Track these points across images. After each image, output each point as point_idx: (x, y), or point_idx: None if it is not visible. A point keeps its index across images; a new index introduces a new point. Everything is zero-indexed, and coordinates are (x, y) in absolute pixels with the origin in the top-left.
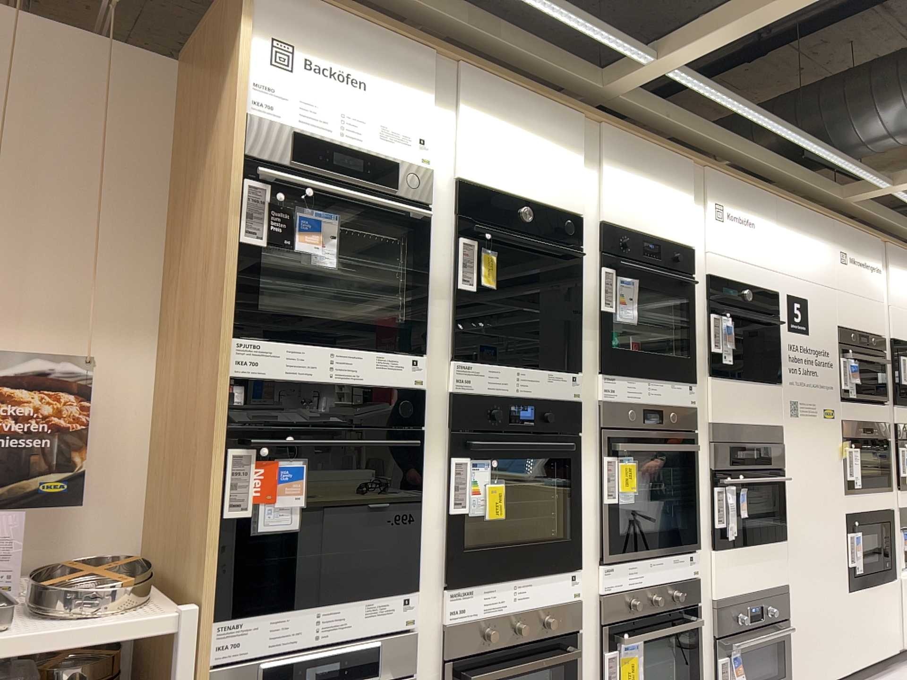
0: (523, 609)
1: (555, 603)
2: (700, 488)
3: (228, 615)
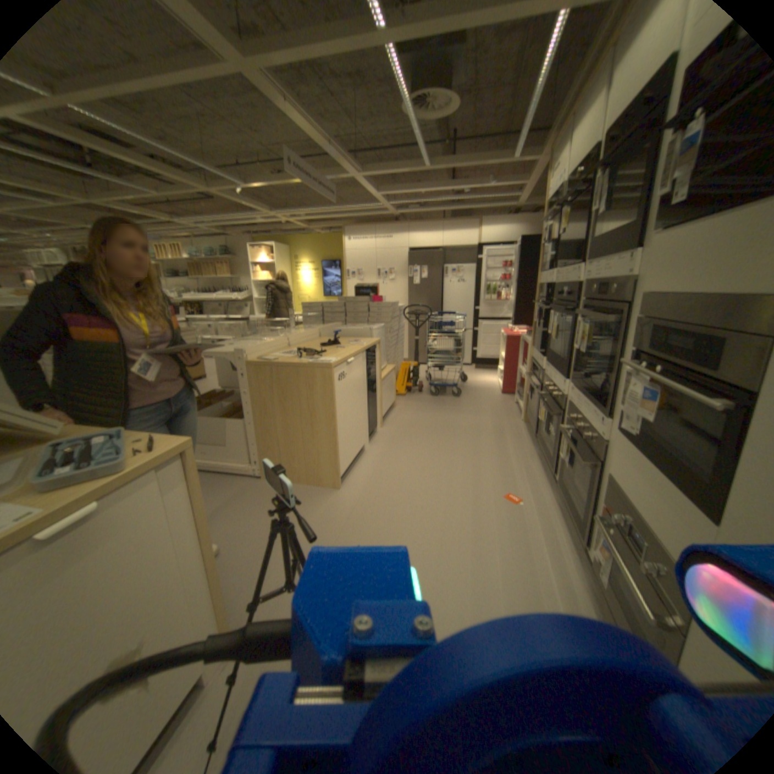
0: (553, 382)
1: (559, 388)
2: (625, 364)
3: (535, 346)
